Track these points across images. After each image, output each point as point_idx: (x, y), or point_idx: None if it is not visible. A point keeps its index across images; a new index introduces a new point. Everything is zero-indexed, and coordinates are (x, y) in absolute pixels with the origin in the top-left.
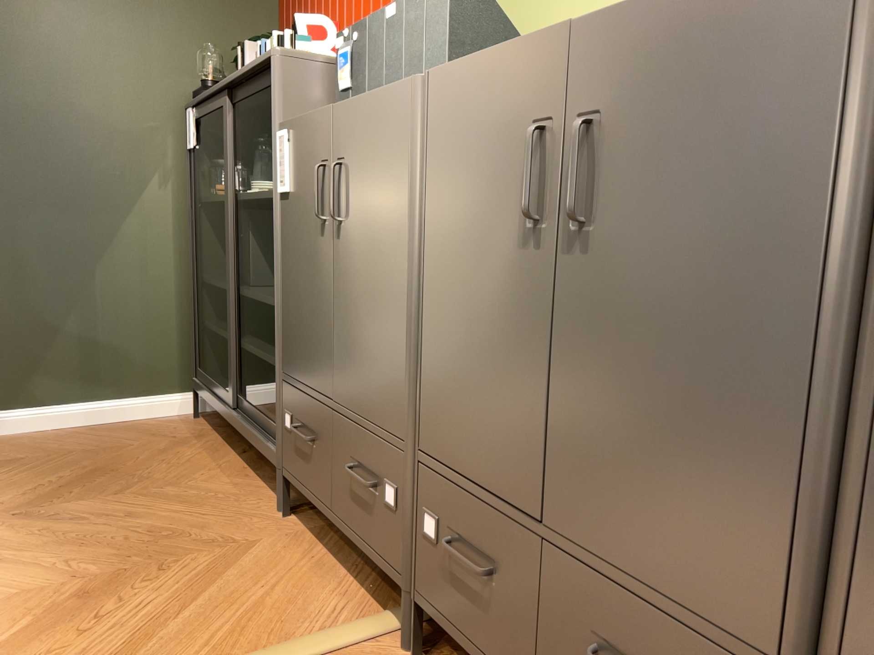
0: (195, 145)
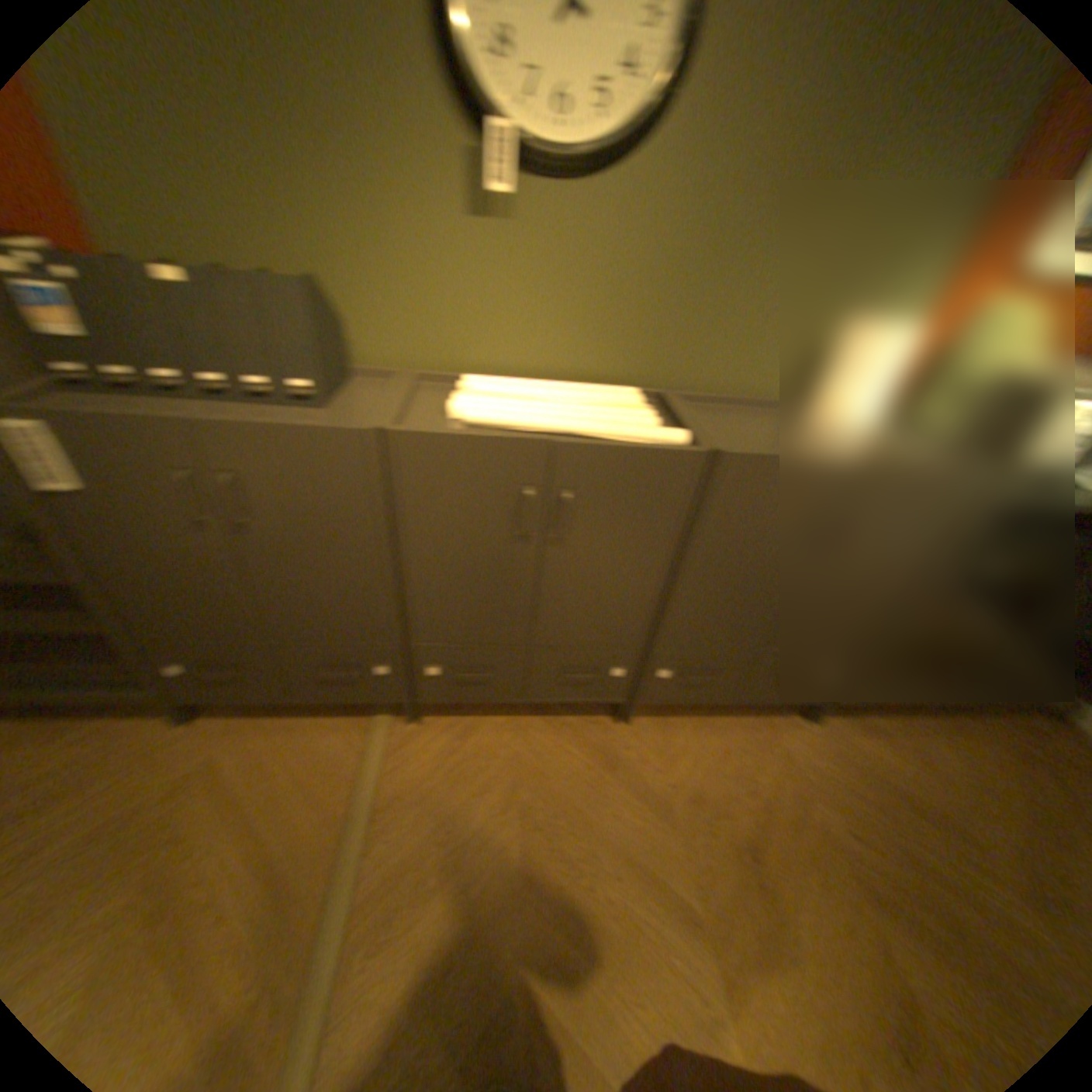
0: None
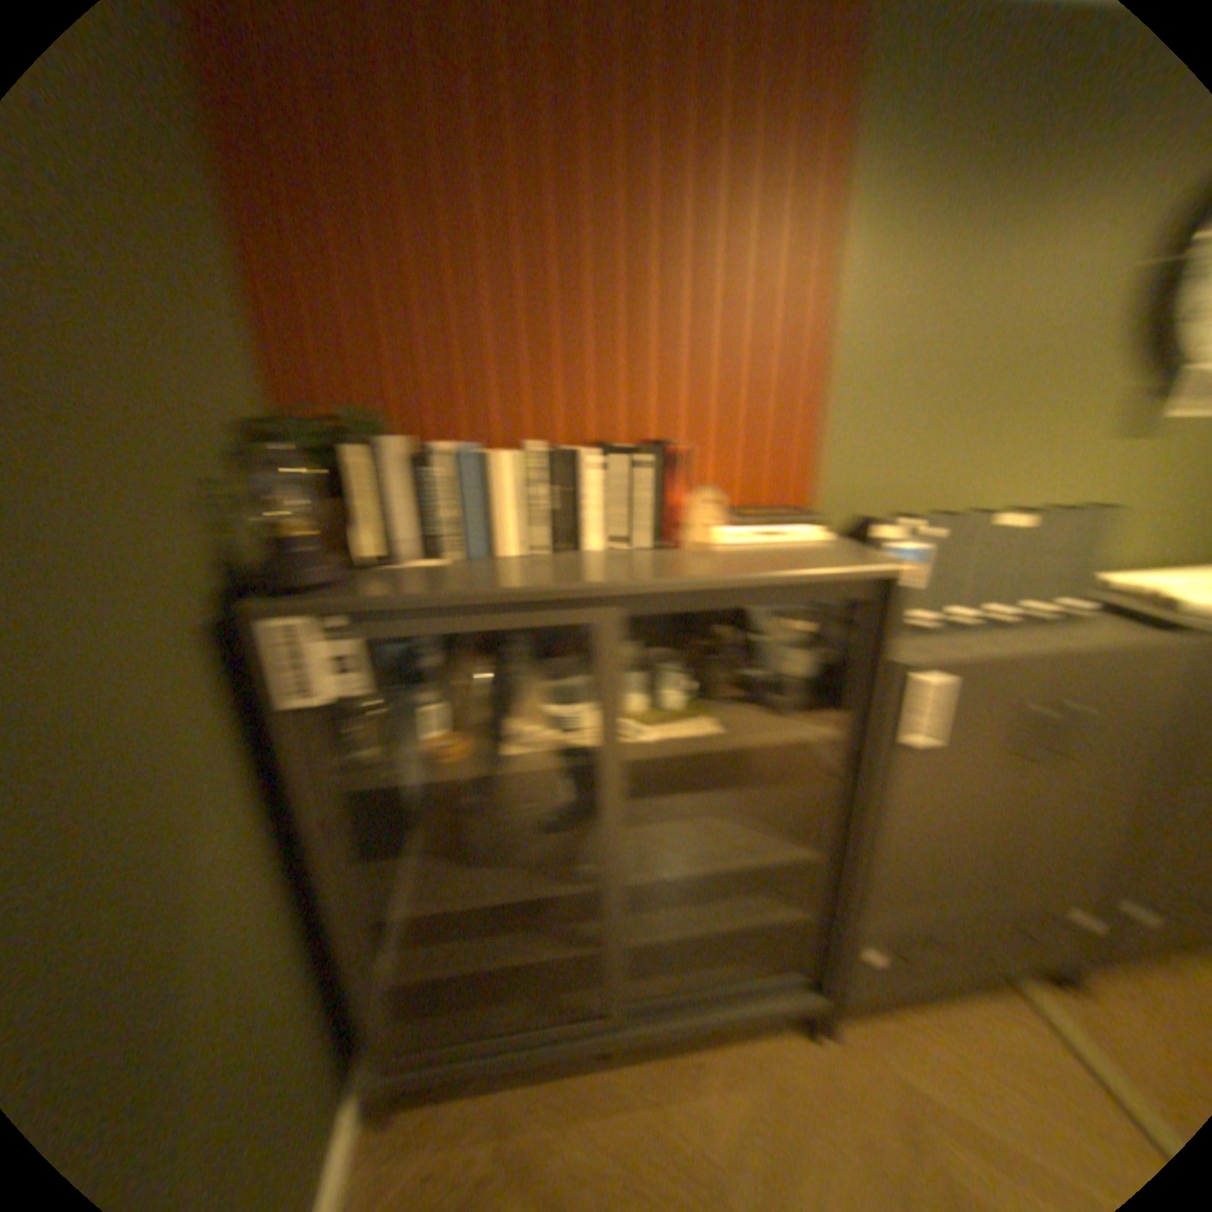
0: (351, 690)
